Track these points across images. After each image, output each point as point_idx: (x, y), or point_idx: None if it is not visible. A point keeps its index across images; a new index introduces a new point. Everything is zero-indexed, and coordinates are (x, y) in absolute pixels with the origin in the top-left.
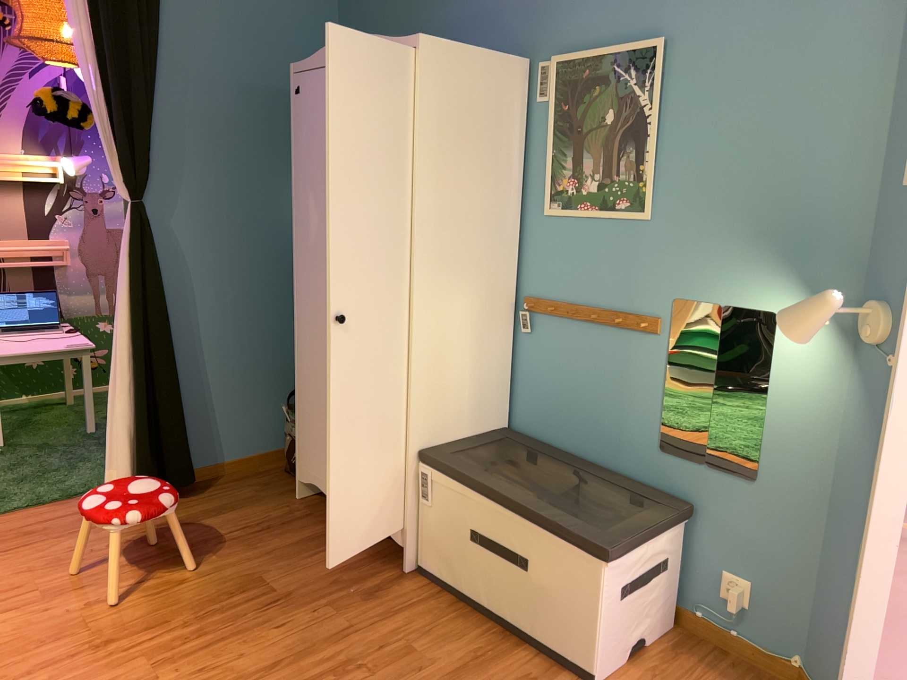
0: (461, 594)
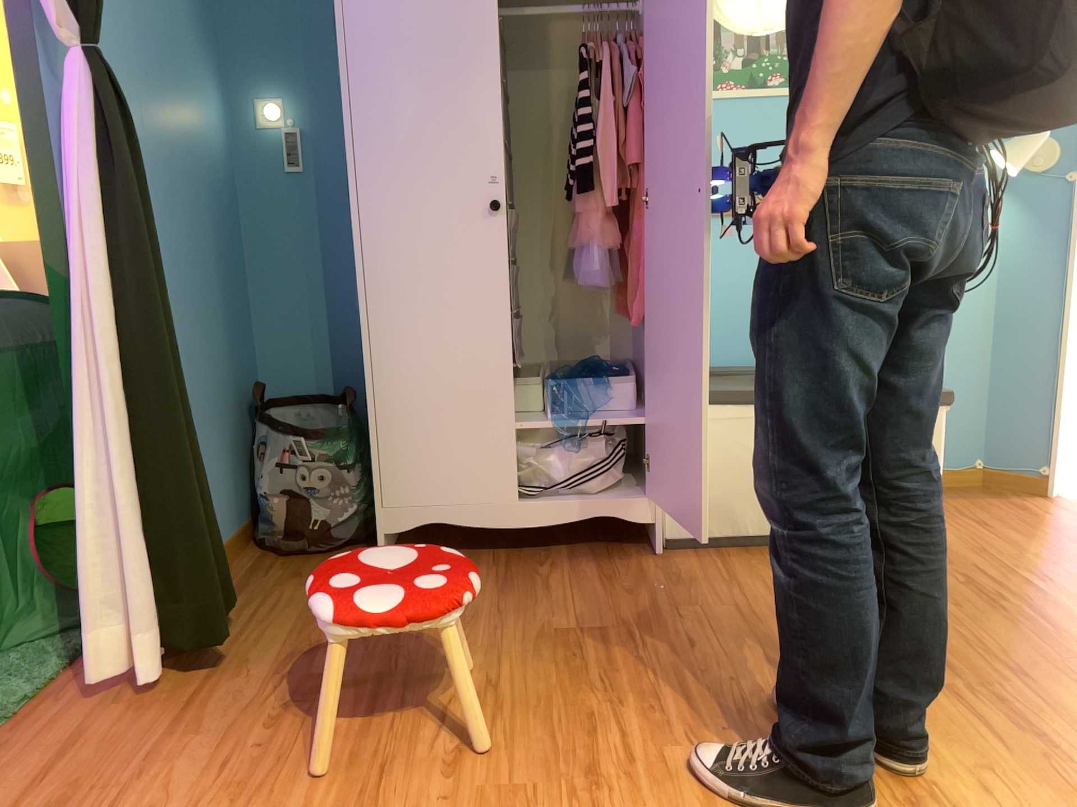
0: (740, 540)
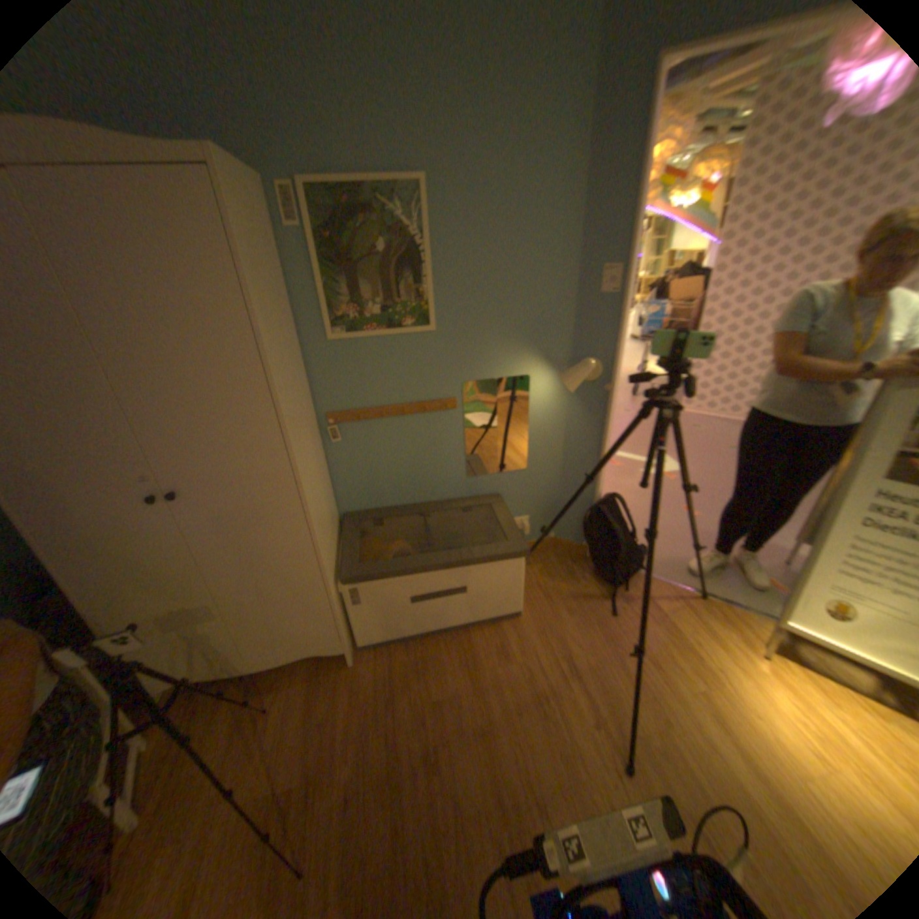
0: (405, 642)
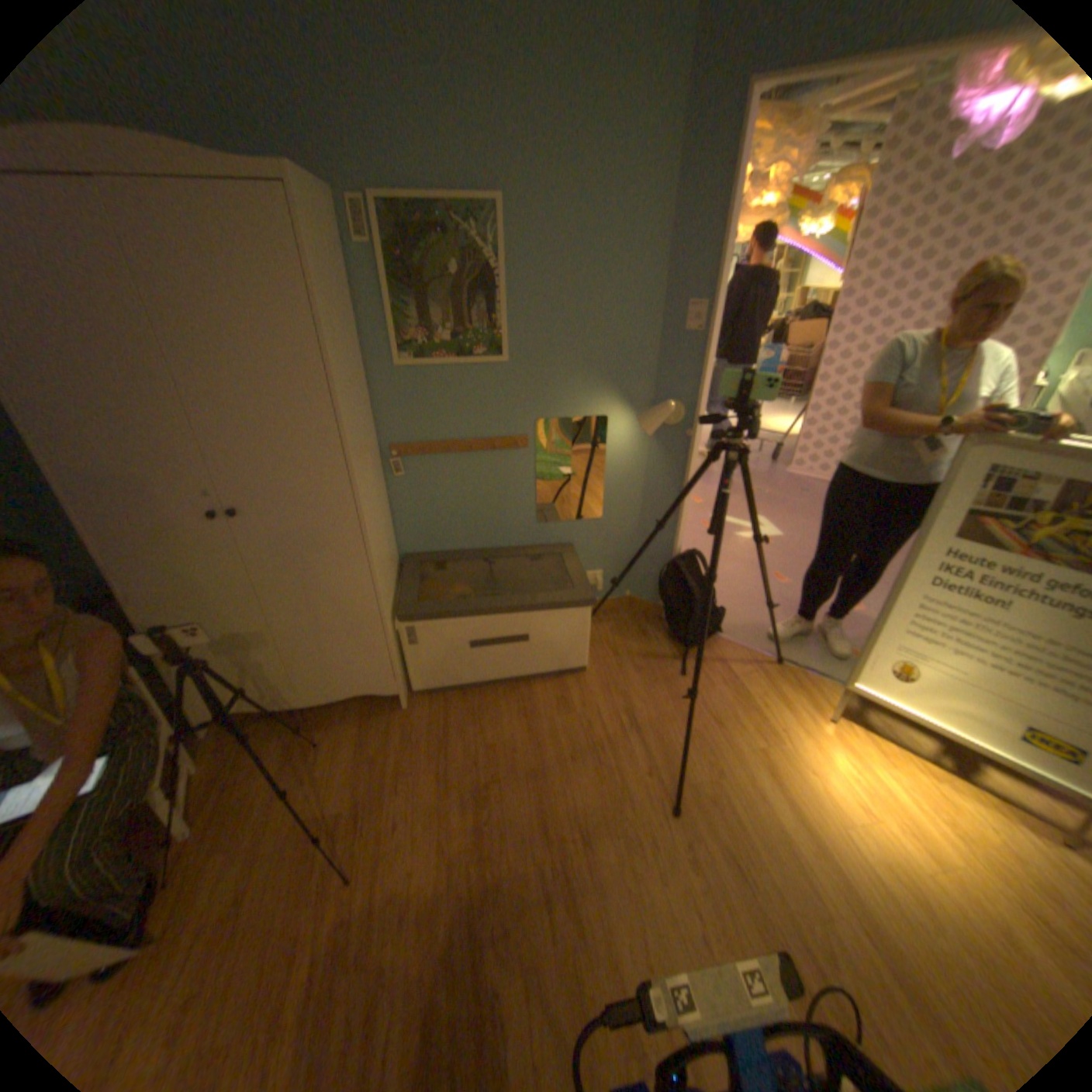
0: (463, 689)
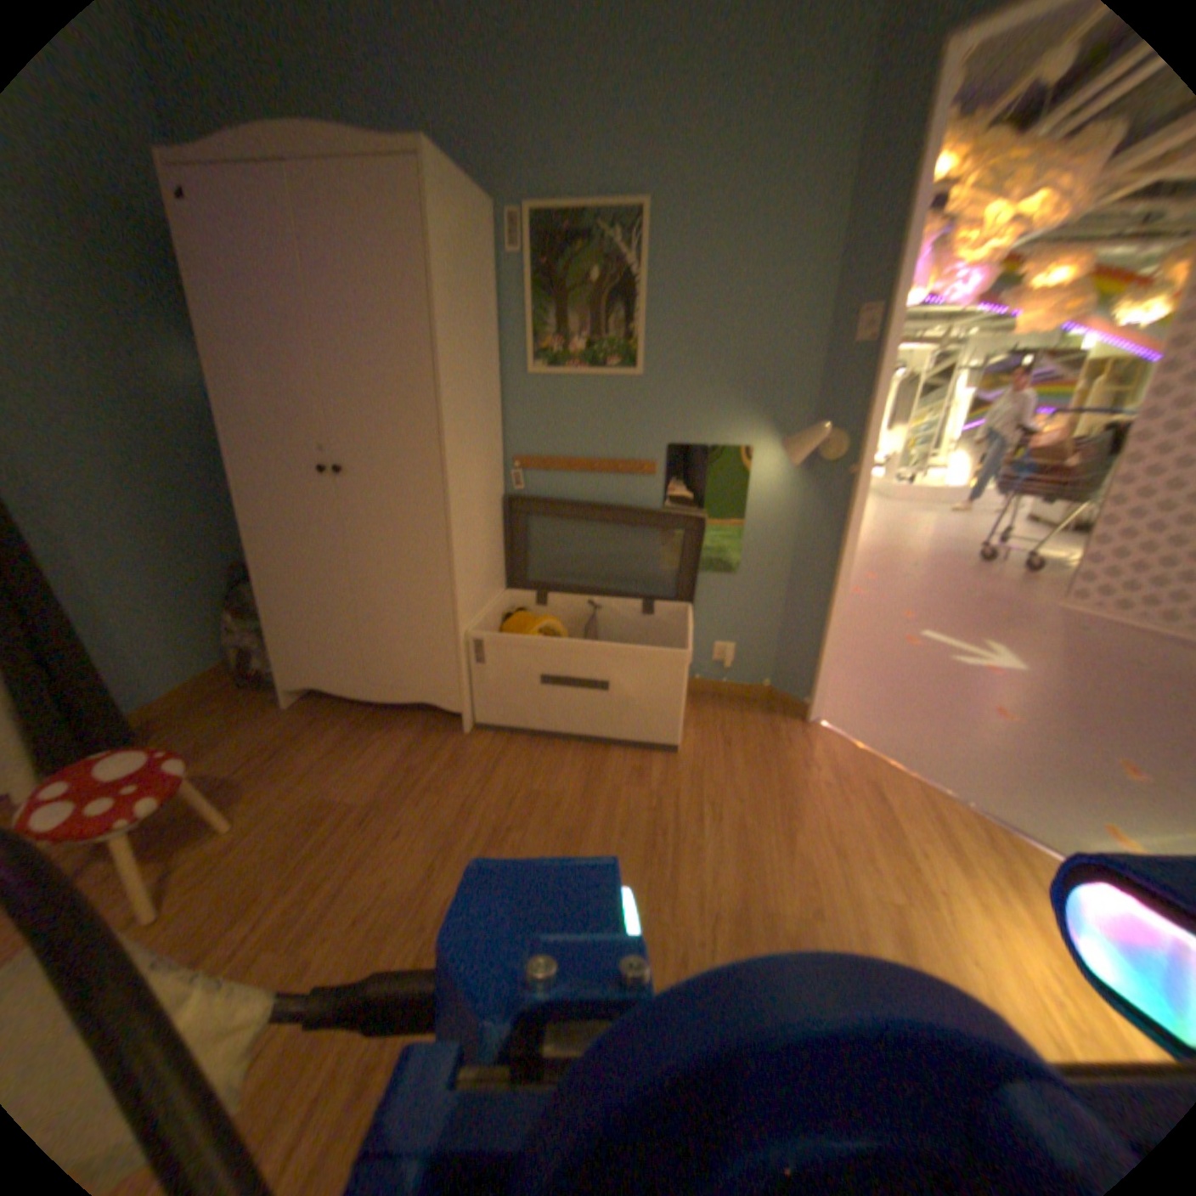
0: (532, 729)
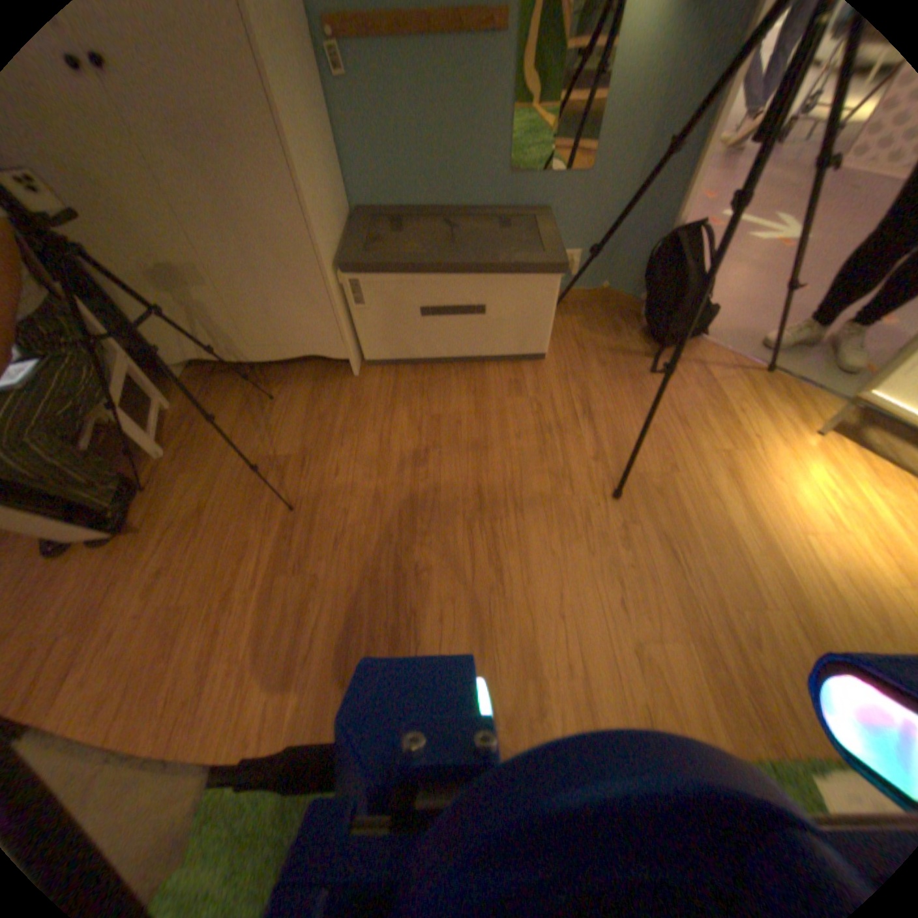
0: (412, 366)
